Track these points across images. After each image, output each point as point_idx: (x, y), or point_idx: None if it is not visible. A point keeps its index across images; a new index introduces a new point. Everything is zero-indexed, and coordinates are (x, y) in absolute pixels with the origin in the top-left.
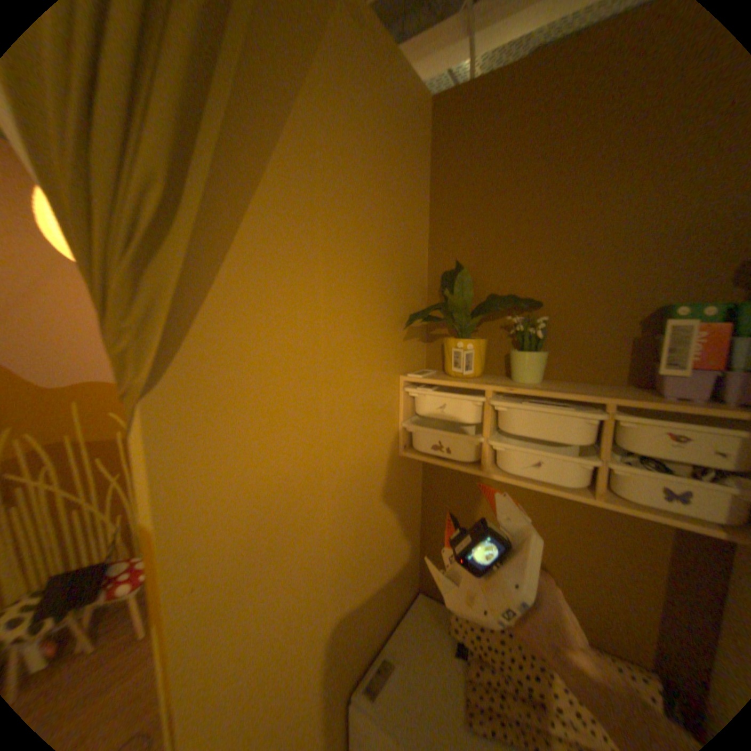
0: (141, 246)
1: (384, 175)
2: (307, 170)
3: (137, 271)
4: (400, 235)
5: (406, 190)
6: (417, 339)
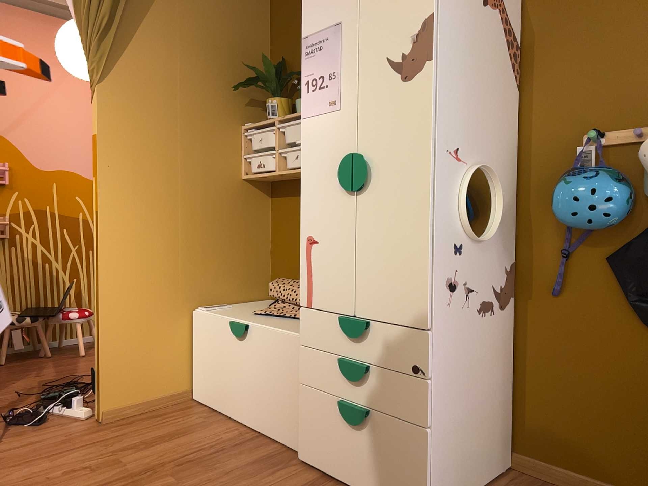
0: (102, 36)
1: (225, 12)
2: (172, 11)
3: (100, 44)
4: (241, 44)
5: (246, 19)
6: (261, 109)
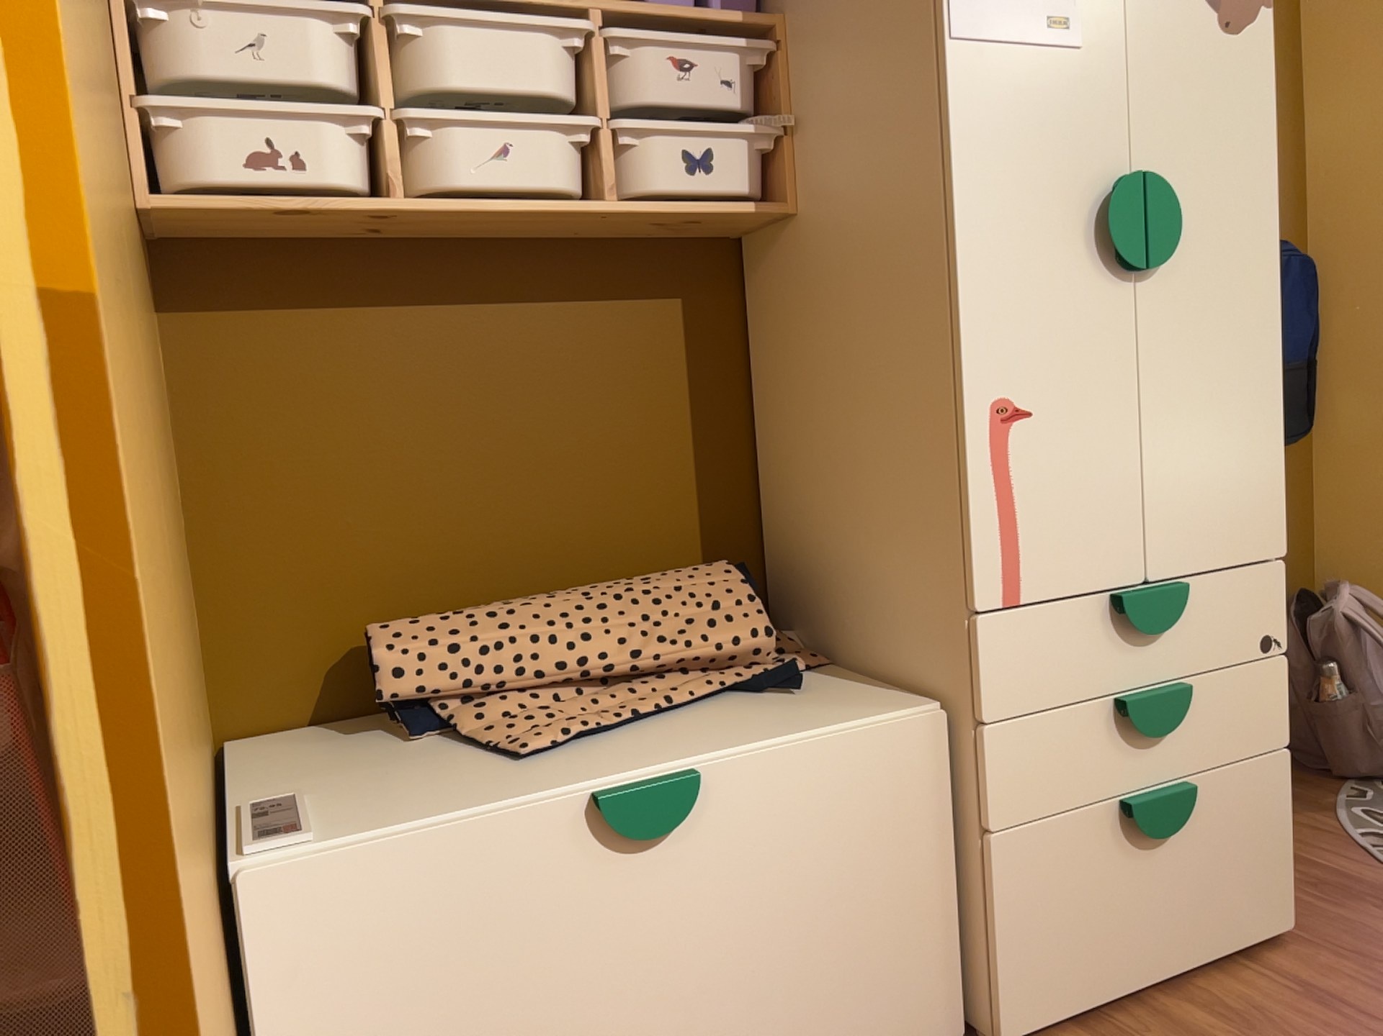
0: None
1: None
2: None
3: None
4: None
5: None
6: None
